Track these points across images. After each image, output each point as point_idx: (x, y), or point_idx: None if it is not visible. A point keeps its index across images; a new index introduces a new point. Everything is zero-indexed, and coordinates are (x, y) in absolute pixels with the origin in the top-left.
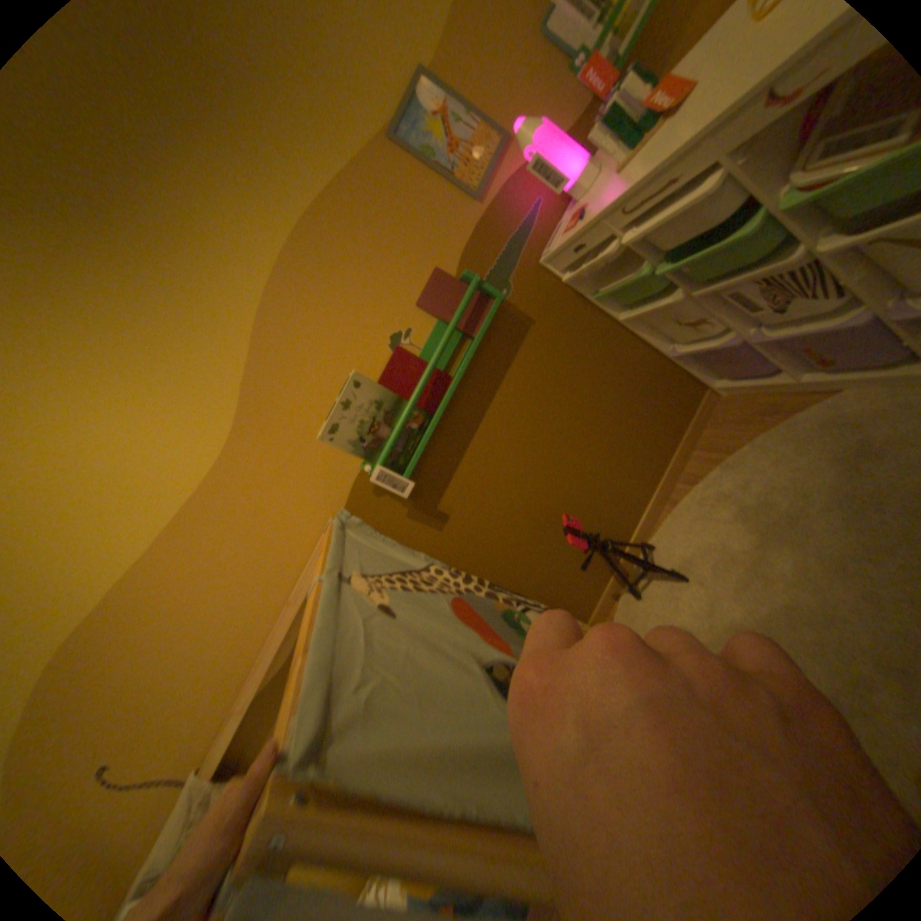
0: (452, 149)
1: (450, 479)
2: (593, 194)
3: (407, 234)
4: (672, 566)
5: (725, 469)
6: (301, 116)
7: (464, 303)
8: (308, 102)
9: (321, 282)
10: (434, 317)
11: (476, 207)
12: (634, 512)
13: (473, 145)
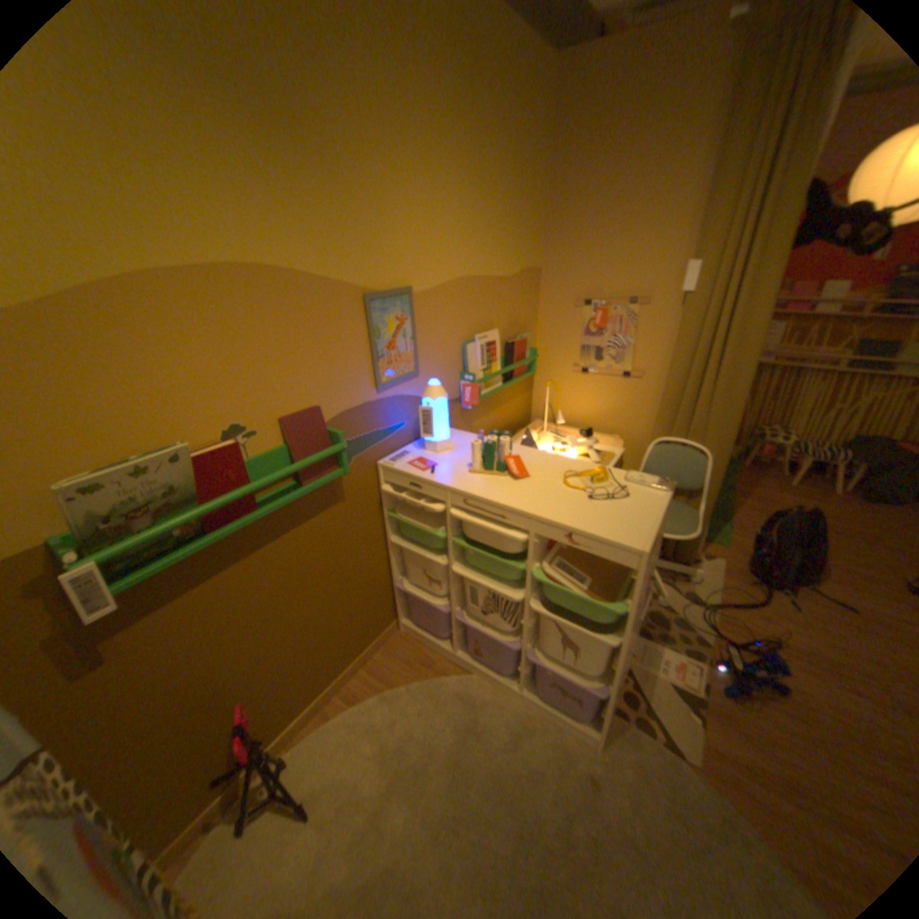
0: (390, 347)
1: (151, 612)
2: (442, 461)
3: (320, 364)
4: (296, 797)
5: (381, 701)
6: (327, 216)
7: (323, 457)
8: (340, 217)
9: (219, 325)
10: (284, 441)
11: (373, 393)
12: (289, 716)
13: (400, 358)
